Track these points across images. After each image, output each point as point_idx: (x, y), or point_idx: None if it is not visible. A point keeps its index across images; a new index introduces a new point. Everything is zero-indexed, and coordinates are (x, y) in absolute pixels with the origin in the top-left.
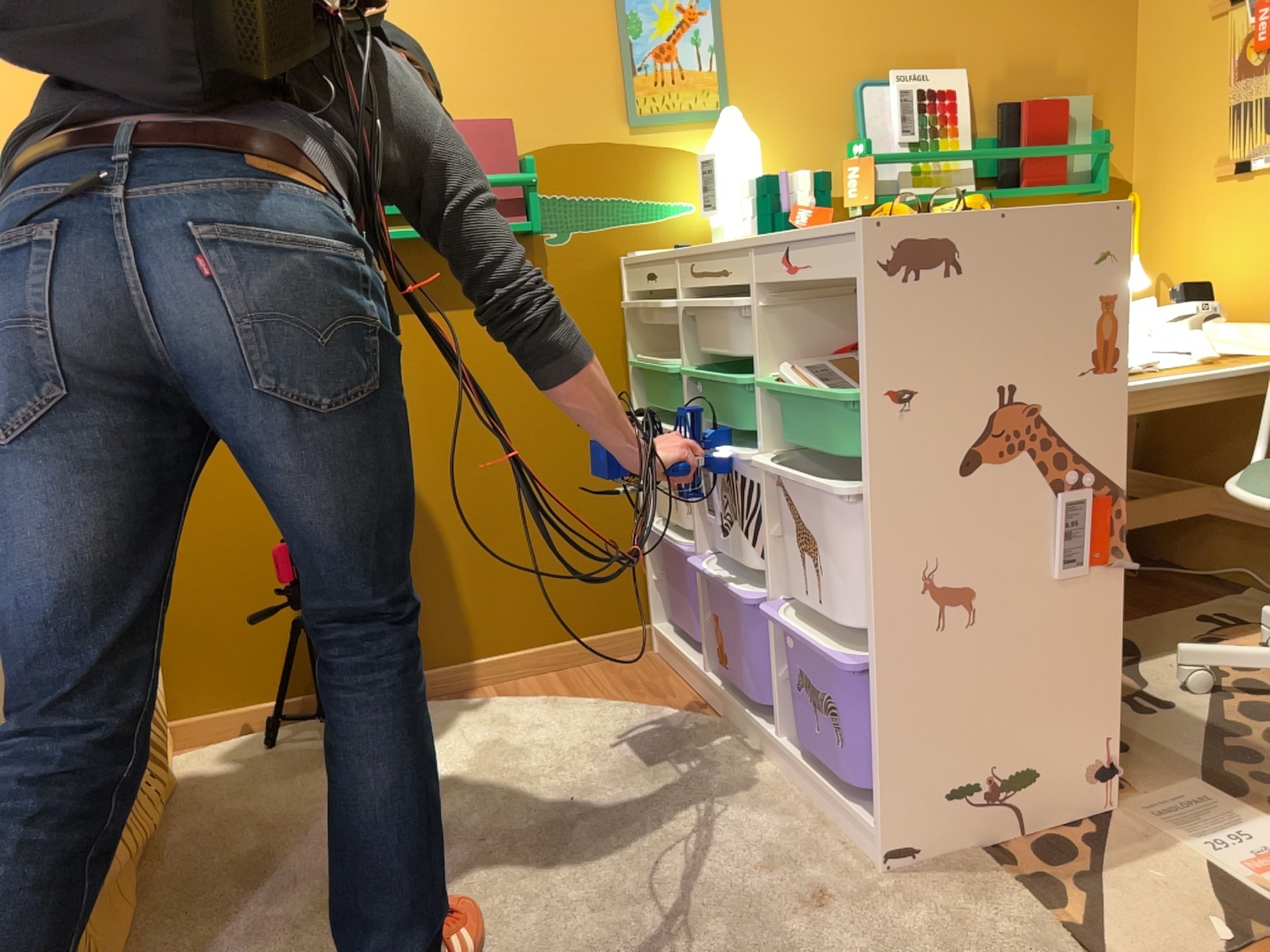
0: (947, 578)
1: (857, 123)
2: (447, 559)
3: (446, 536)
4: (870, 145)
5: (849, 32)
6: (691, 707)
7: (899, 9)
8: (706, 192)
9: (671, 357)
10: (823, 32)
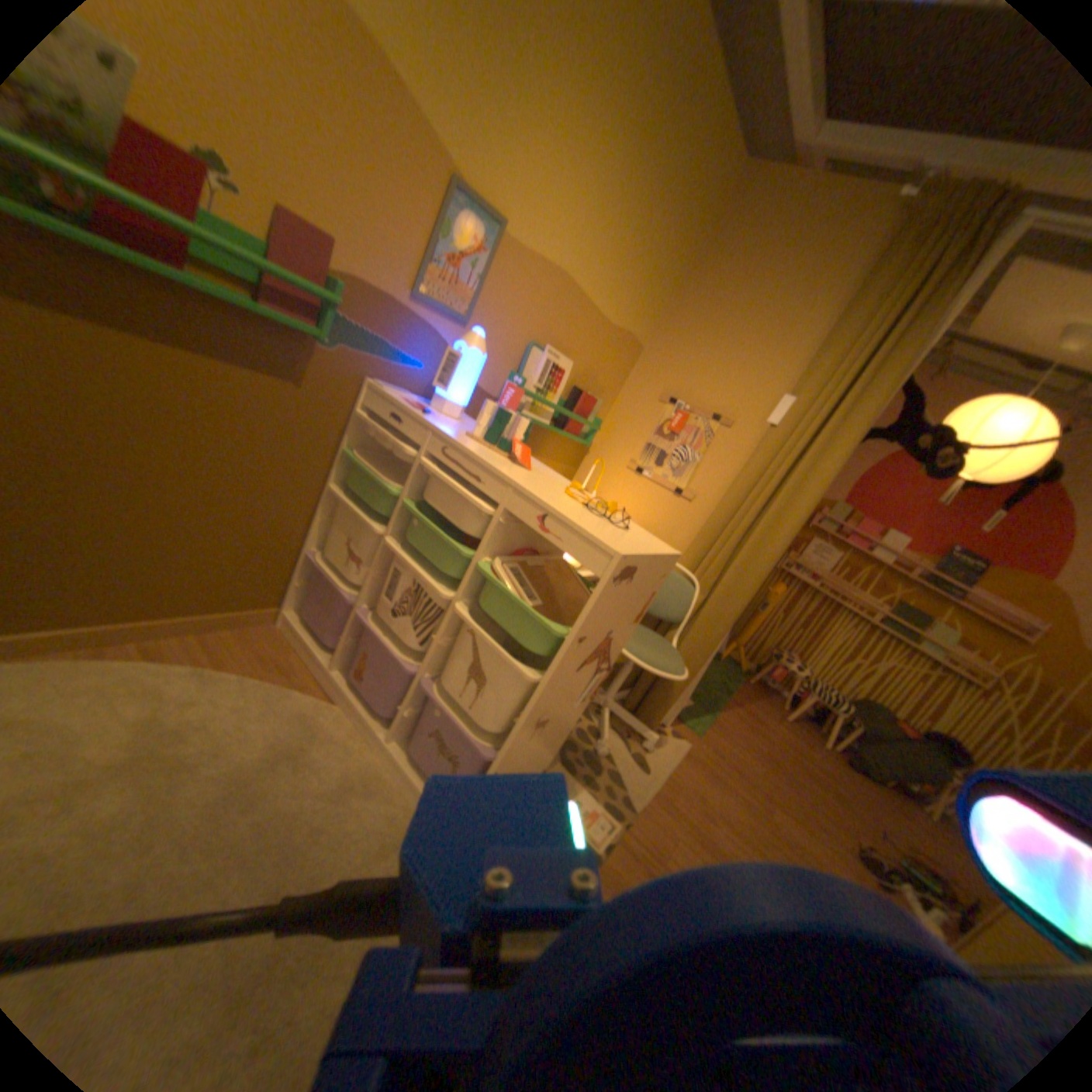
0: (549, 718)
1: (522, 364)
2: (129, 553)
3: (134, 536)
4: (526, 385)
5: (543, 313)
6: (311, 690)
7: (567, 315)
8: (446, 376)
9: (381, 469)
10: (533, 305)
